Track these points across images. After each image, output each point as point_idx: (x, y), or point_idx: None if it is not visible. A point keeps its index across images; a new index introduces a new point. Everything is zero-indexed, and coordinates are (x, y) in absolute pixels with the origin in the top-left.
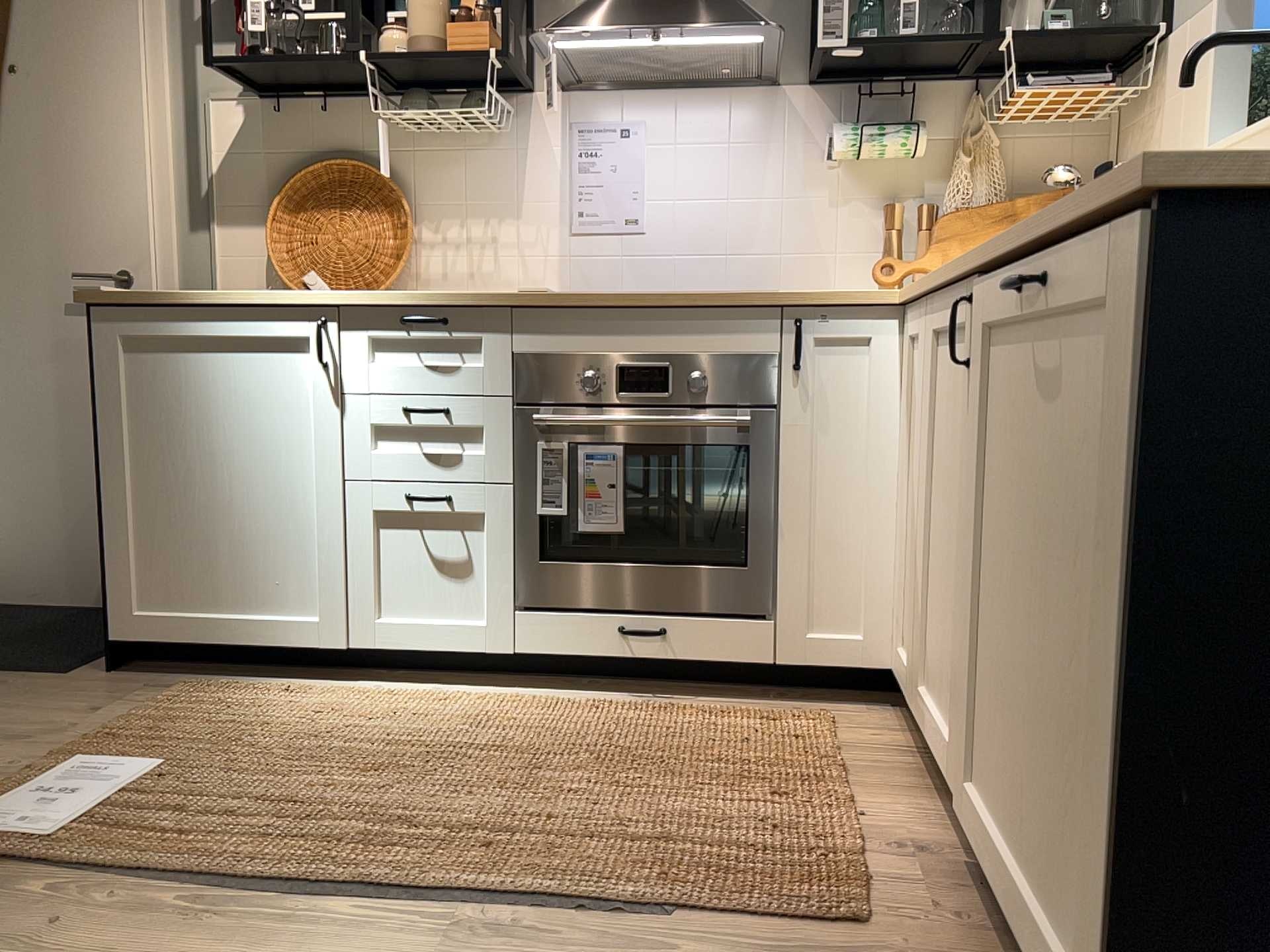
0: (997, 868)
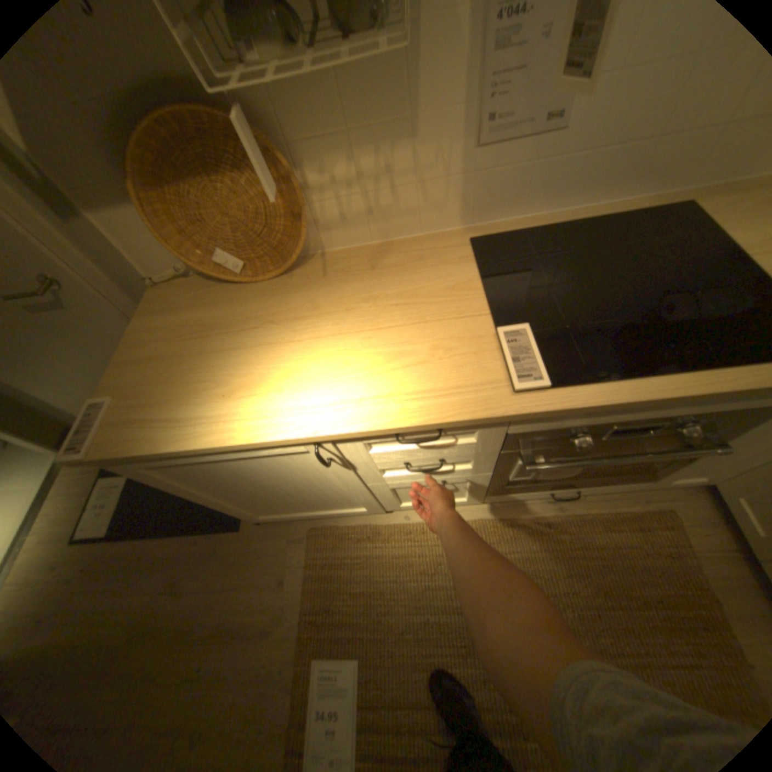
0: None
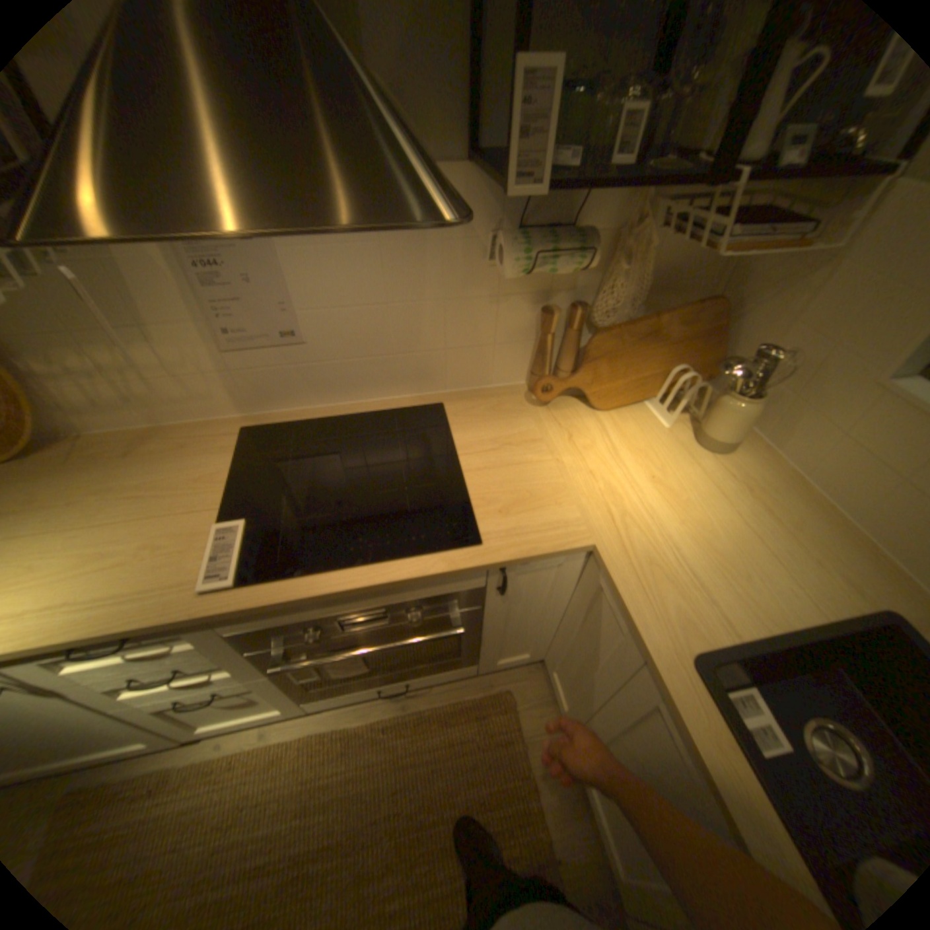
0: None
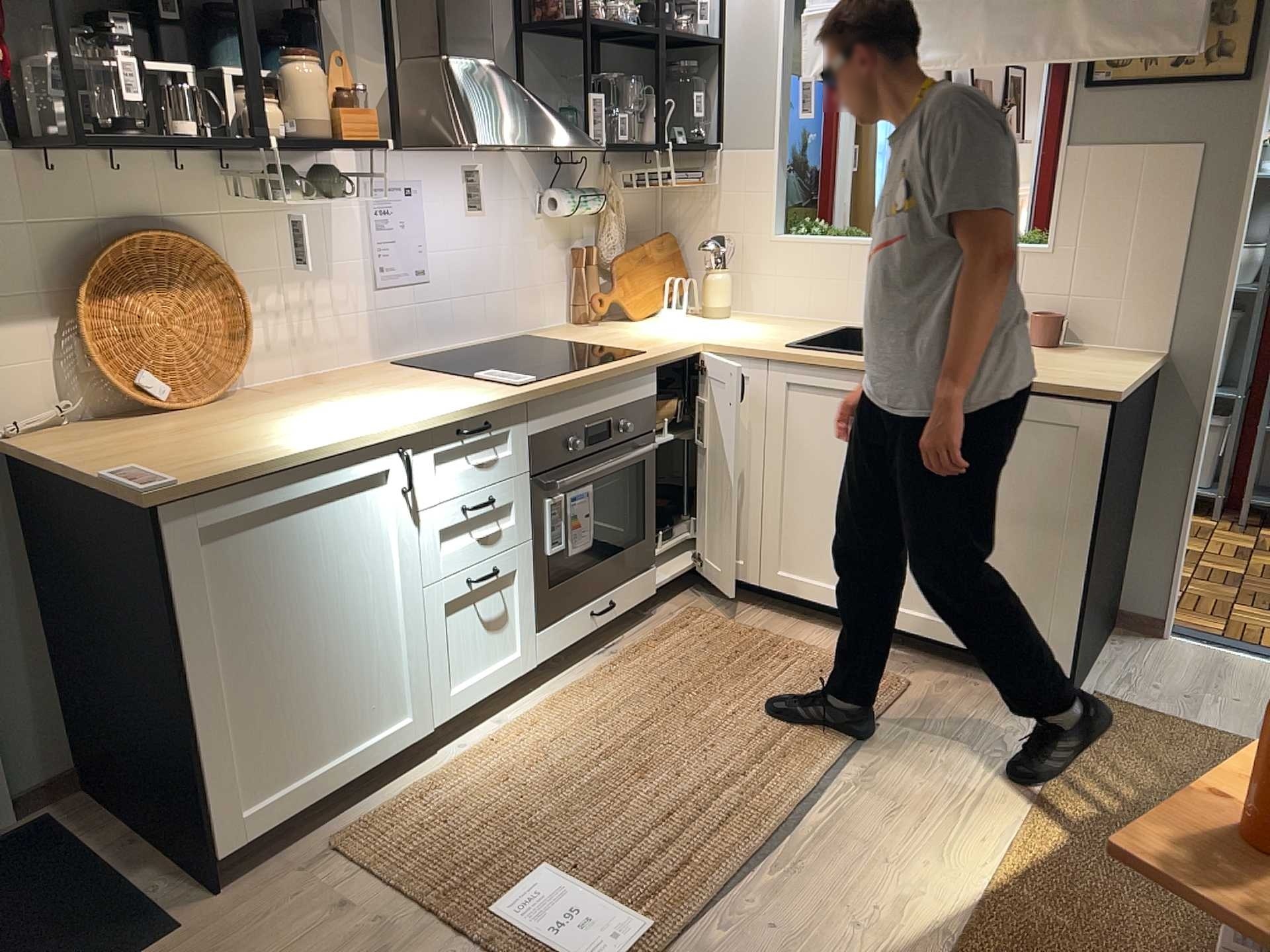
0: (930, 633)
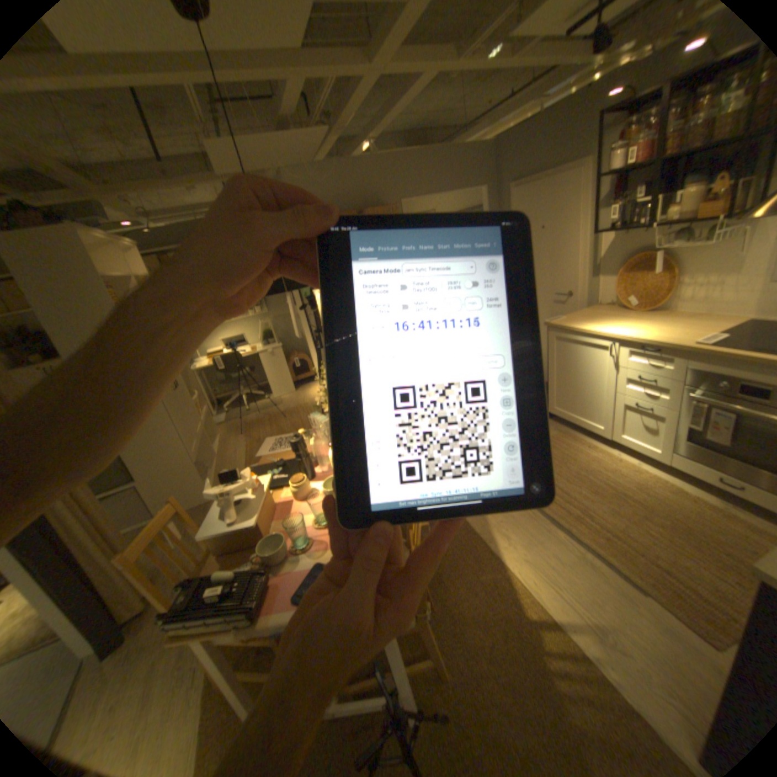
0: None
